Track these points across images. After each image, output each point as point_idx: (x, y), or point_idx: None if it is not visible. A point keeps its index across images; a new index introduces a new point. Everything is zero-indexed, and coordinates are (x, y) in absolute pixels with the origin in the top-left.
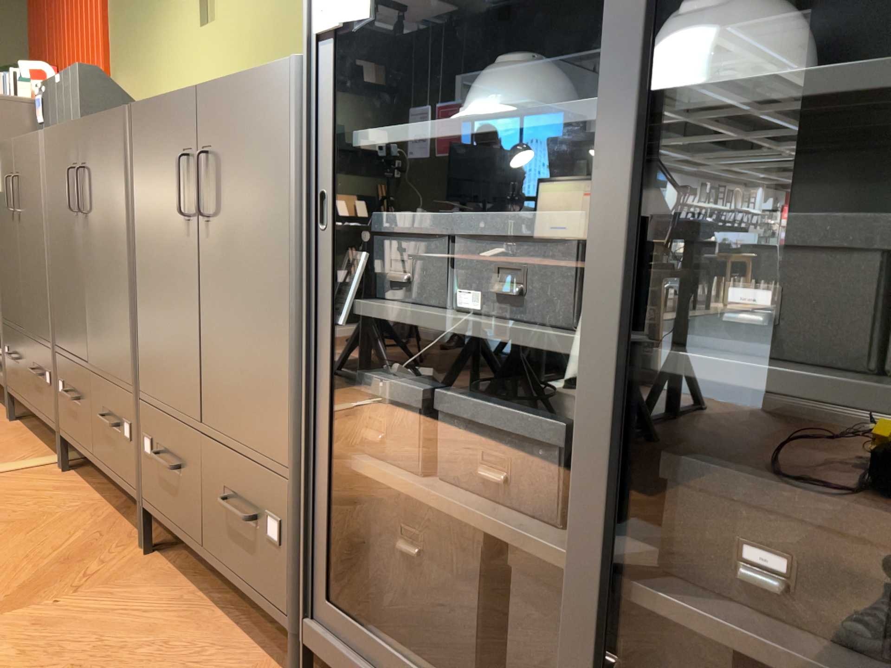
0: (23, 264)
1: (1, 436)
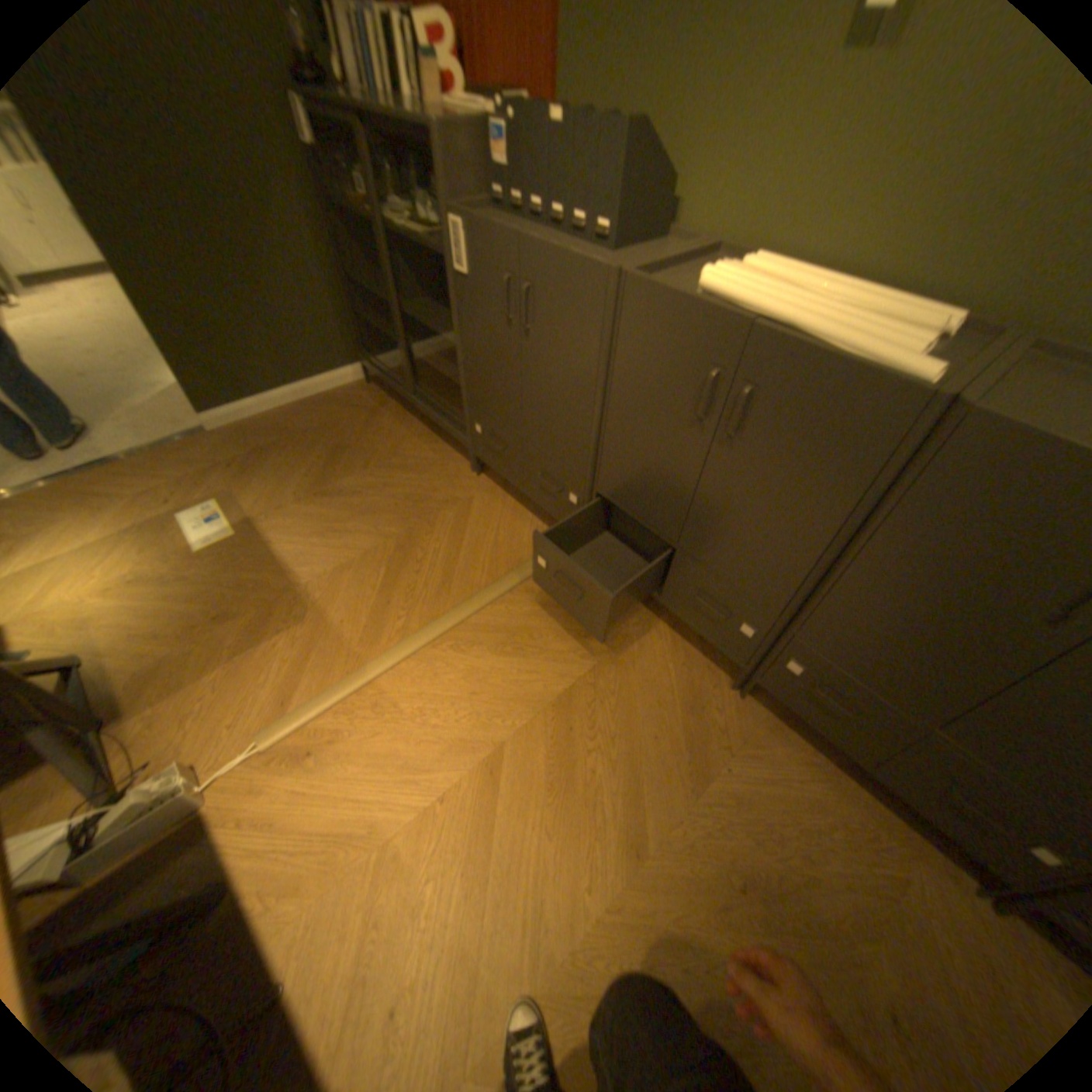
0: (528, 382)
1: (489, 503)
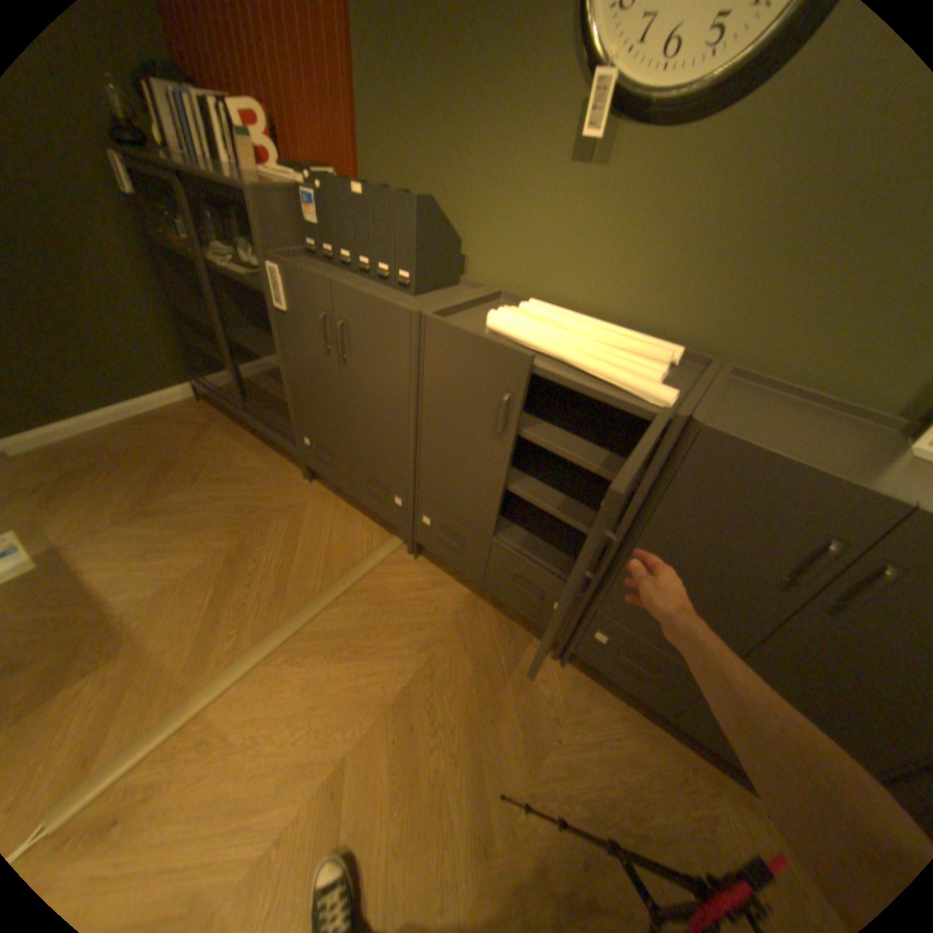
0: (350, 401)
1: (323, 507)
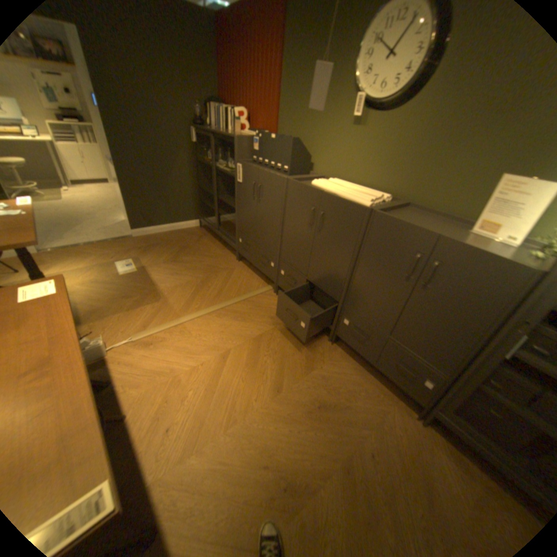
0: (258, 219)
1: (241, 270)
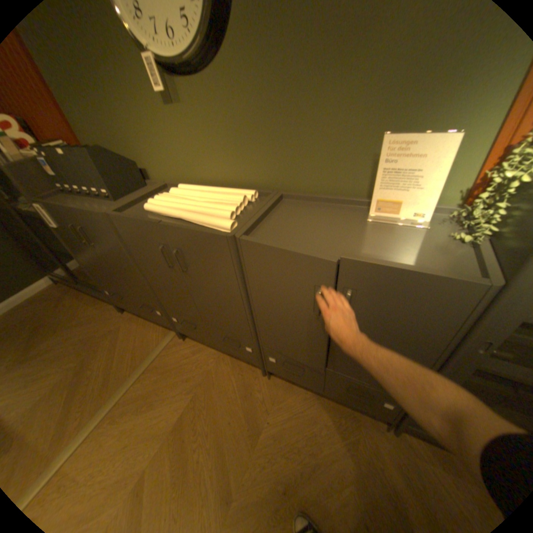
0: (108, 267)
1: (129, 326)
